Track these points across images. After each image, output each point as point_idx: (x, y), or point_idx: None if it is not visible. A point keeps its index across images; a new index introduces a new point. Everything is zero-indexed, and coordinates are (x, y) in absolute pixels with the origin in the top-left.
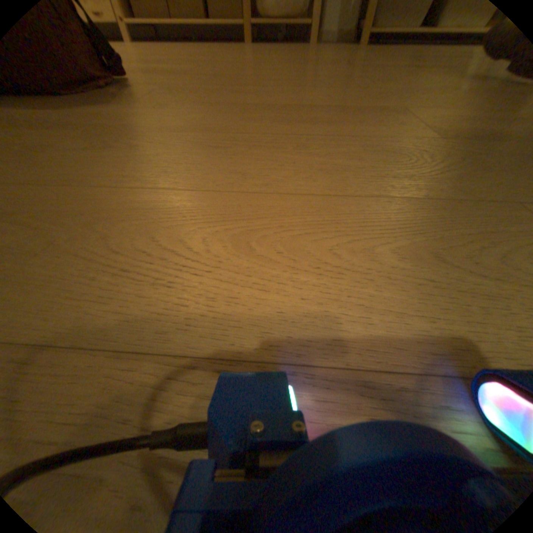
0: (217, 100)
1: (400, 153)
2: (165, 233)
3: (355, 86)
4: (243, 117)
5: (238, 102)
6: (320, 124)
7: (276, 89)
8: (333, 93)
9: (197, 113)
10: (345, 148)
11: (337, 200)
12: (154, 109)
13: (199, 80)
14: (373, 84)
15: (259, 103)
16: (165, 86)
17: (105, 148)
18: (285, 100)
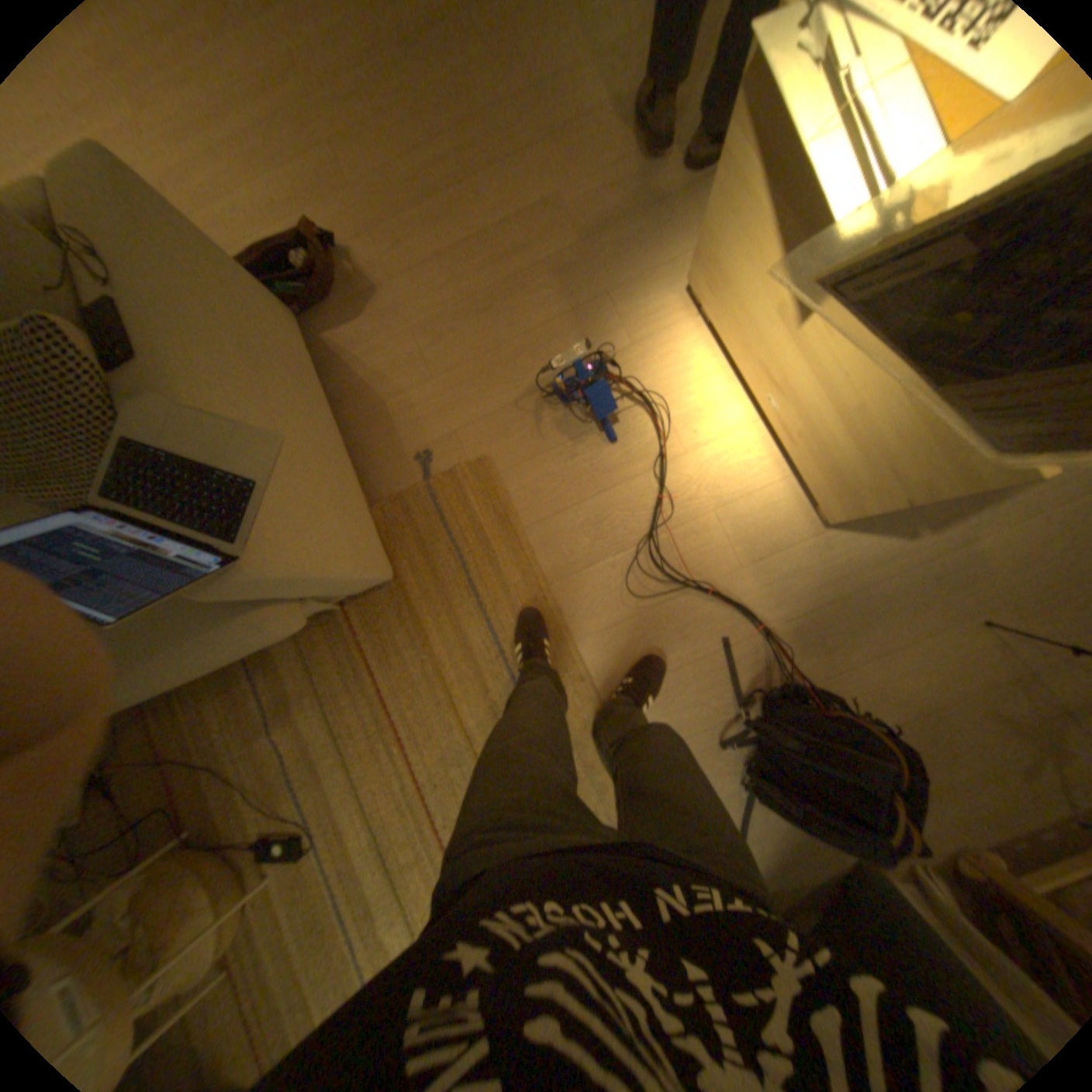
0: (437, 247)
1: (563, 272)
2: (510, 365)
3: (510, 151)
4: (473, 267)
5: (452, 243)
6: (517, 254)
7: (458, 197)
8: (502, 184)
9: (443, 276)
10: (539, 279)
11: (549, 323)
12: (414, 284)
13: (383, 205)
14: (522, 133)
15: (467, 239)
16: (375, 237)
17: (440, 338)
18: (478, 220)
